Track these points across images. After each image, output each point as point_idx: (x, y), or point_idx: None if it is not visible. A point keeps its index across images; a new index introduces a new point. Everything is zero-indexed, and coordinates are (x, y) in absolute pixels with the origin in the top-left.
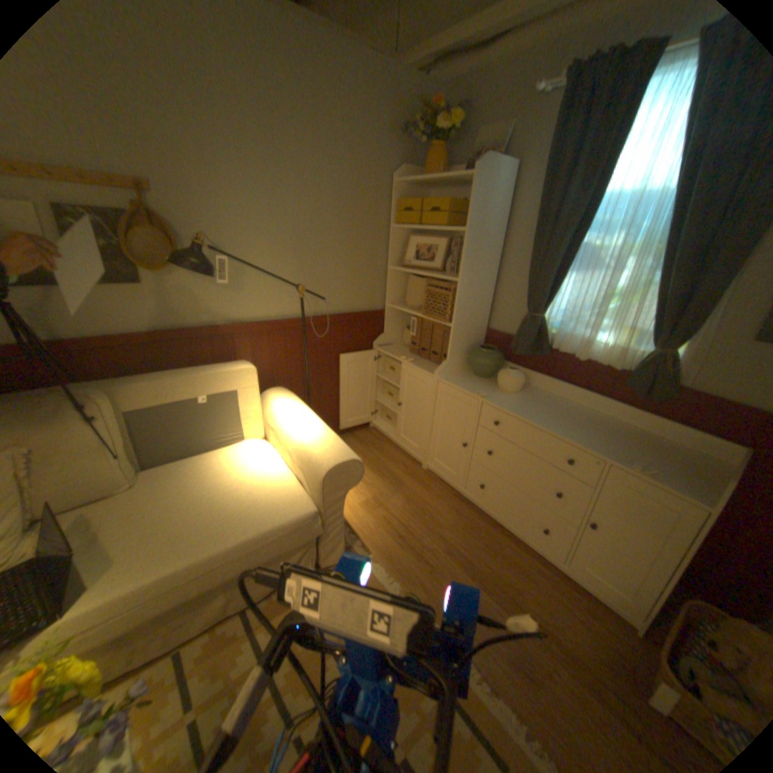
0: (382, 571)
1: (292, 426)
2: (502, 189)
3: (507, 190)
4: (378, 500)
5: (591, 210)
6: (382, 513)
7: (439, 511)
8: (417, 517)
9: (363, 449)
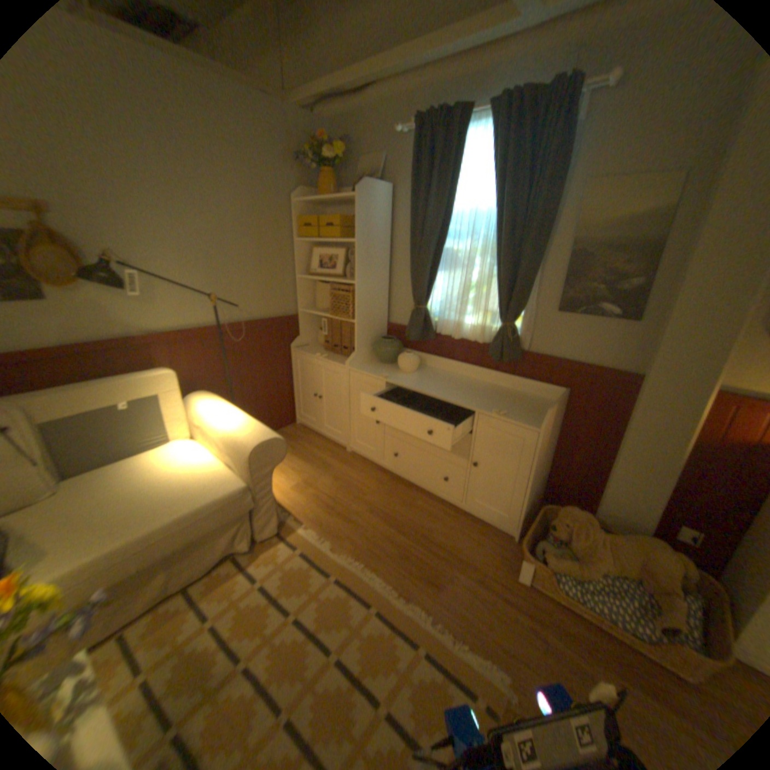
0: (314, 535)
1: (217, 420)
2: (382, 207)
3: (387, 208)
4: (308, 482)
5: (447, 223)
6: (312, 492)
7: (362, 482)
8: (343, 490)
9: (292, 443)
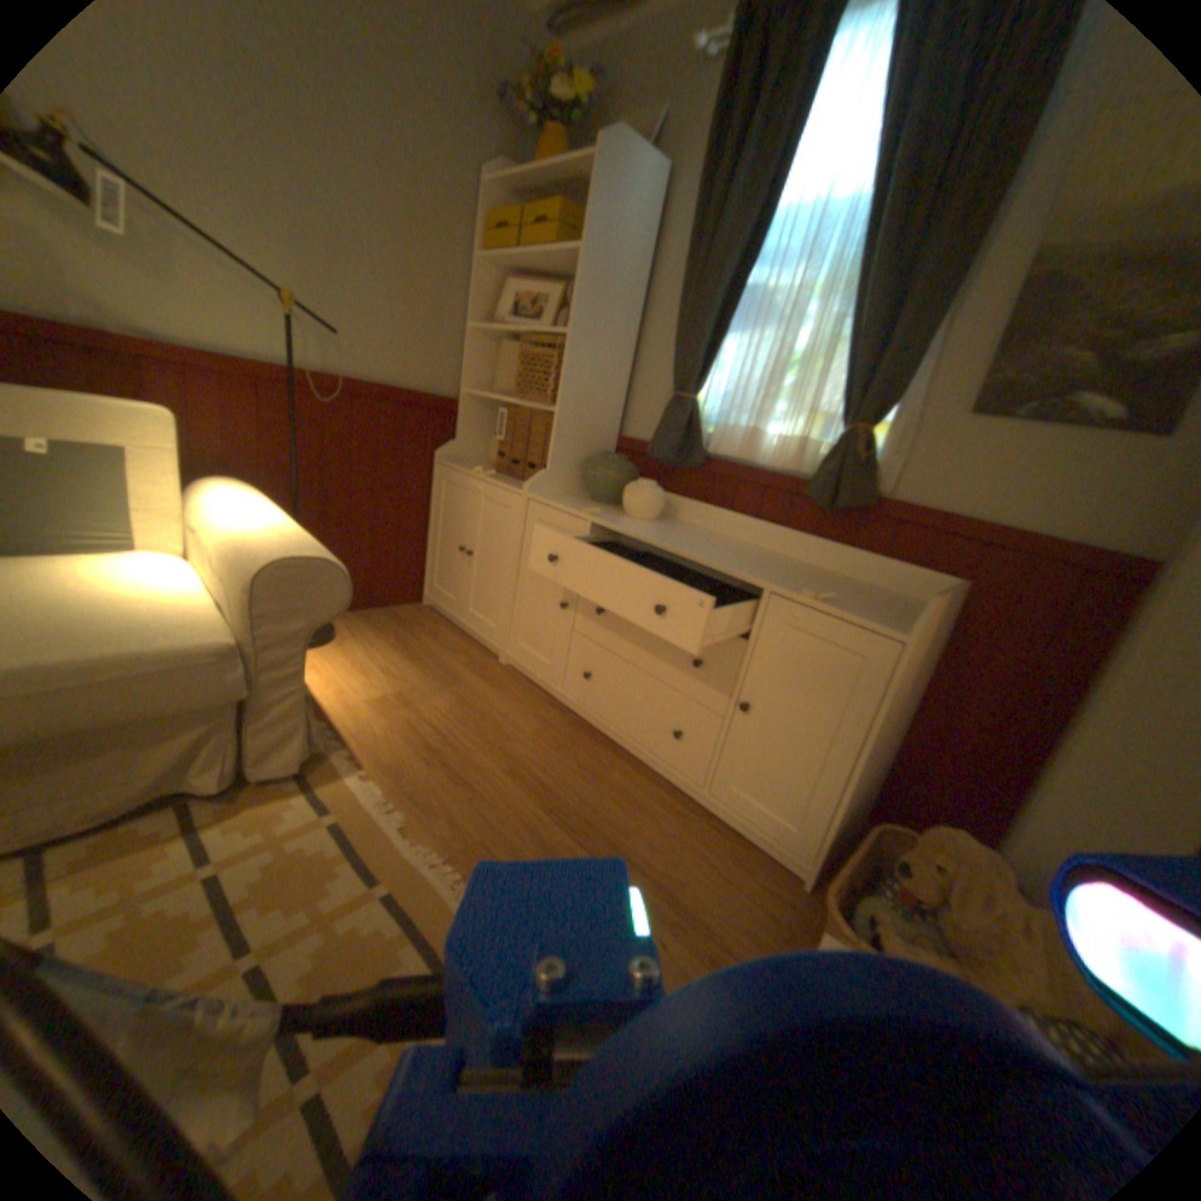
0: (377, 796)
1: (226, 517)
2: (644, 198)
3: (653, 204)
4: (406, 699)
5: (765, 229)
6: (407, 717)
7: (513, 719)
8: (470, 725)
9: (401, 632)
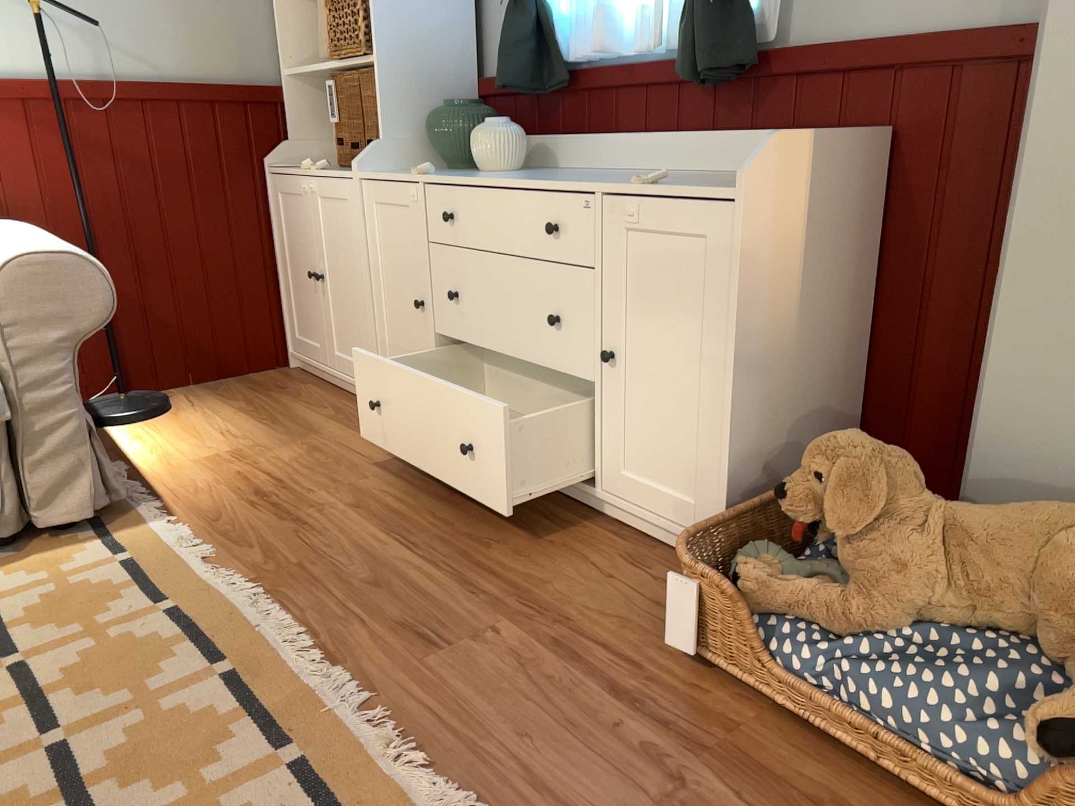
0: (184, 534)
1: None
2: None
3: None
4: (242, 454)
5: None
6: (239, 468)
7: (373, 459)
8: (316, 468)
9: (254, 396)
